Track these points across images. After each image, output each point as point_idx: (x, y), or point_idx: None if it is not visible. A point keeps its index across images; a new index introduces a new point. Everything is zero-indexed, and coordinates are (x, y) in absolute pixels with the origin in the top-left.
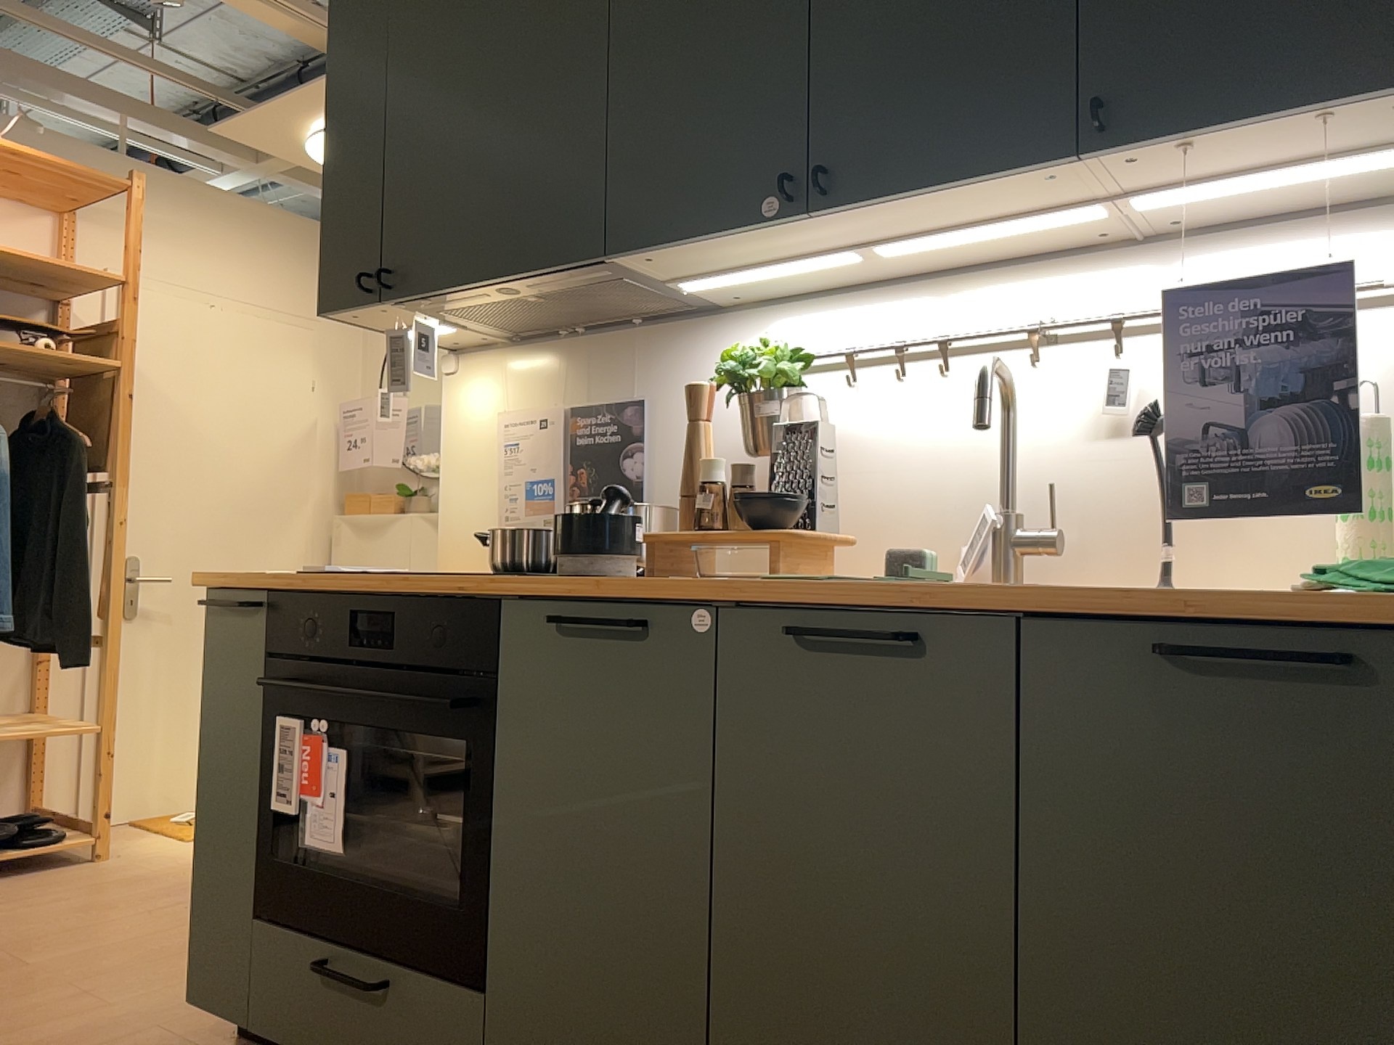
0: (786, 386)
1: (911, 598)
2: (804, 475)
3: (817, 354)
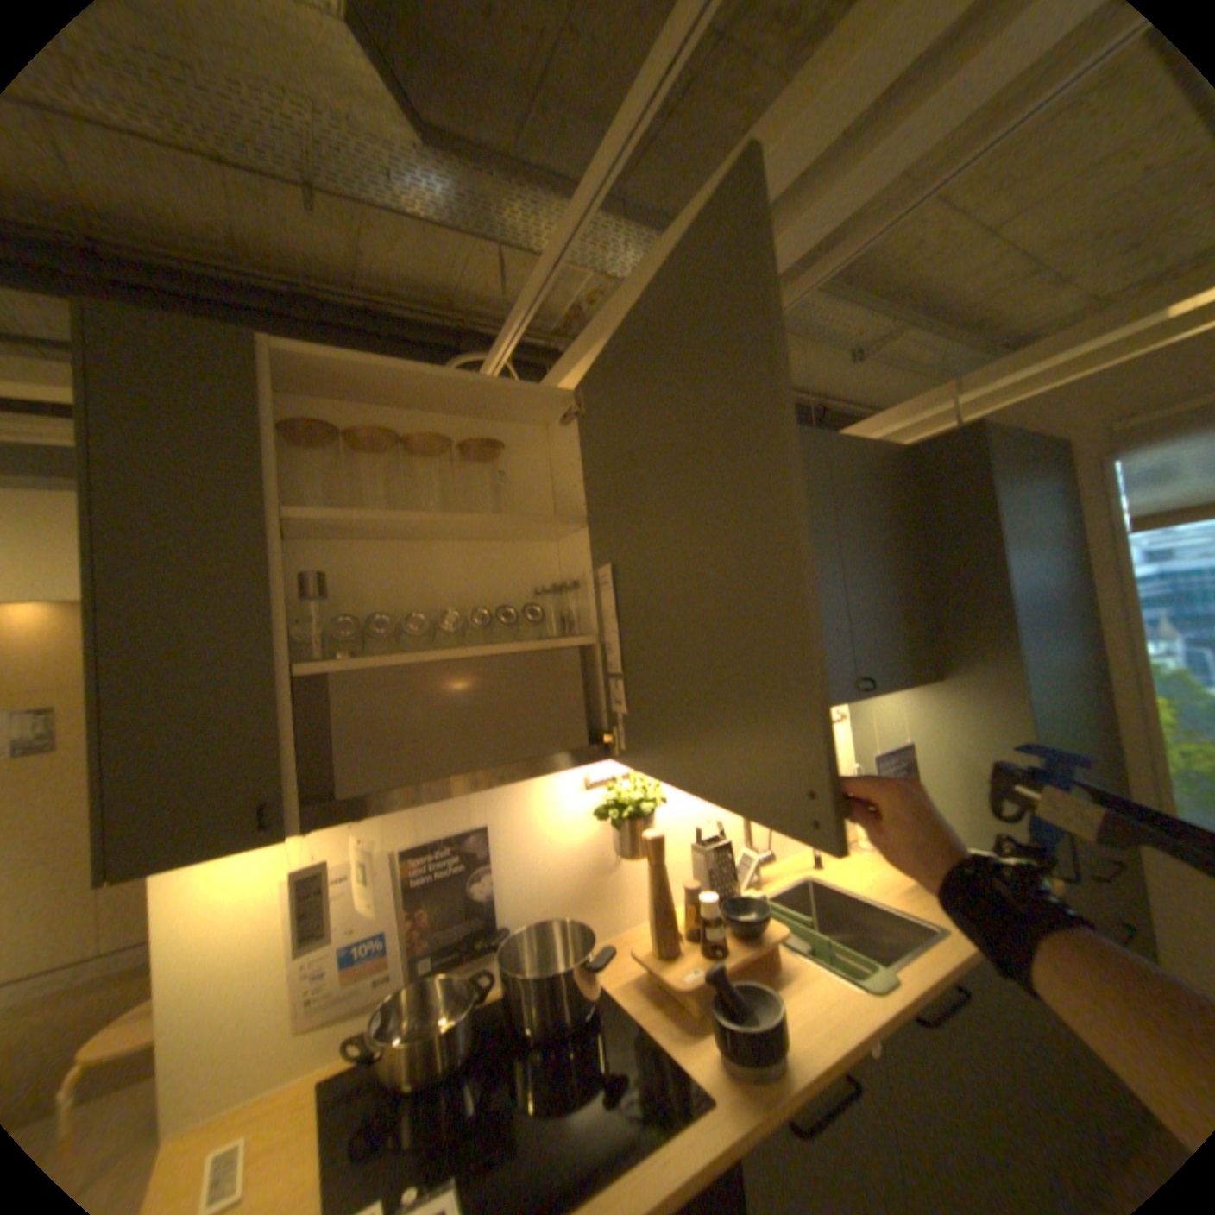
0: (646, 805)
1: (958, 971)
2: (729, 880)
3: None
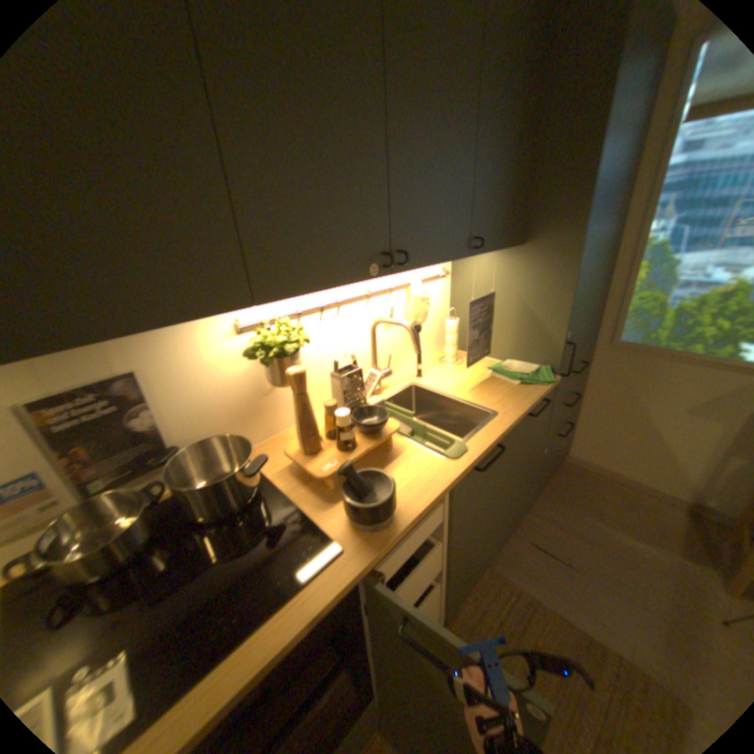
0: (293, 345)
1: (501, 436)
2: (359, 395)
3: (286, 317)
